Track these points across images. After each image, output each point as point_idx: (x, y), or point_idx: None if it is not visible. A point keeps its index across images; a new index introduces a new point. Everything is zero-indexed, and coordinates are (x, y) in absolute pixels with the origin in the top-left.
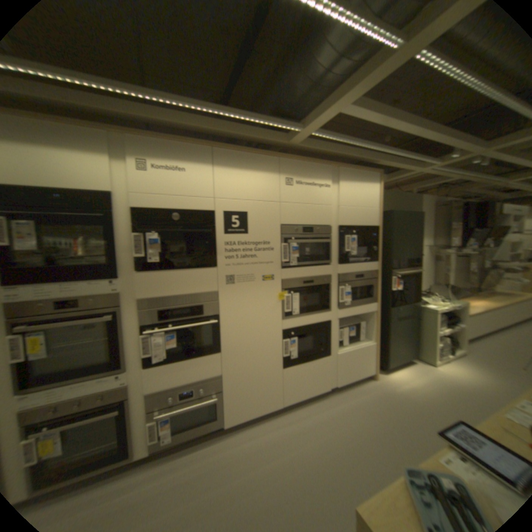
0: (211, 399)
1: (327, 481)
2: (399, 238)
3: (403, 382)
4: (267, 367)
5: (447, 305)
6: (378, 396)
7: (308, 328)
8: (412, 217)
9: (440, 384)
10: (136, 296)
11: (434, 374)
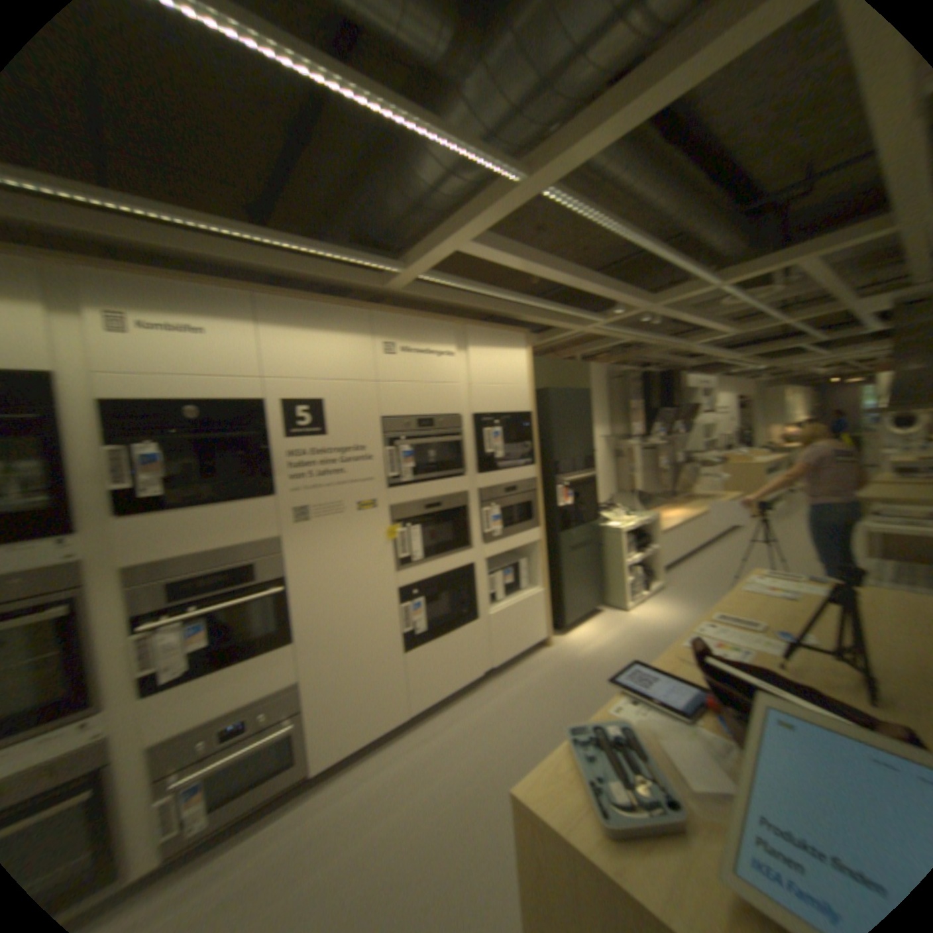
0: (279, 730)
1: (485, 811)
2: (559, 428)
3: (585, 641)
4: (376, 656)
5: (632, 520)
6: (552, 669)
7: (439, 579)
8: (573, 397)
9: (632, 634)
10: (116, 564)
11: (624, 622)
